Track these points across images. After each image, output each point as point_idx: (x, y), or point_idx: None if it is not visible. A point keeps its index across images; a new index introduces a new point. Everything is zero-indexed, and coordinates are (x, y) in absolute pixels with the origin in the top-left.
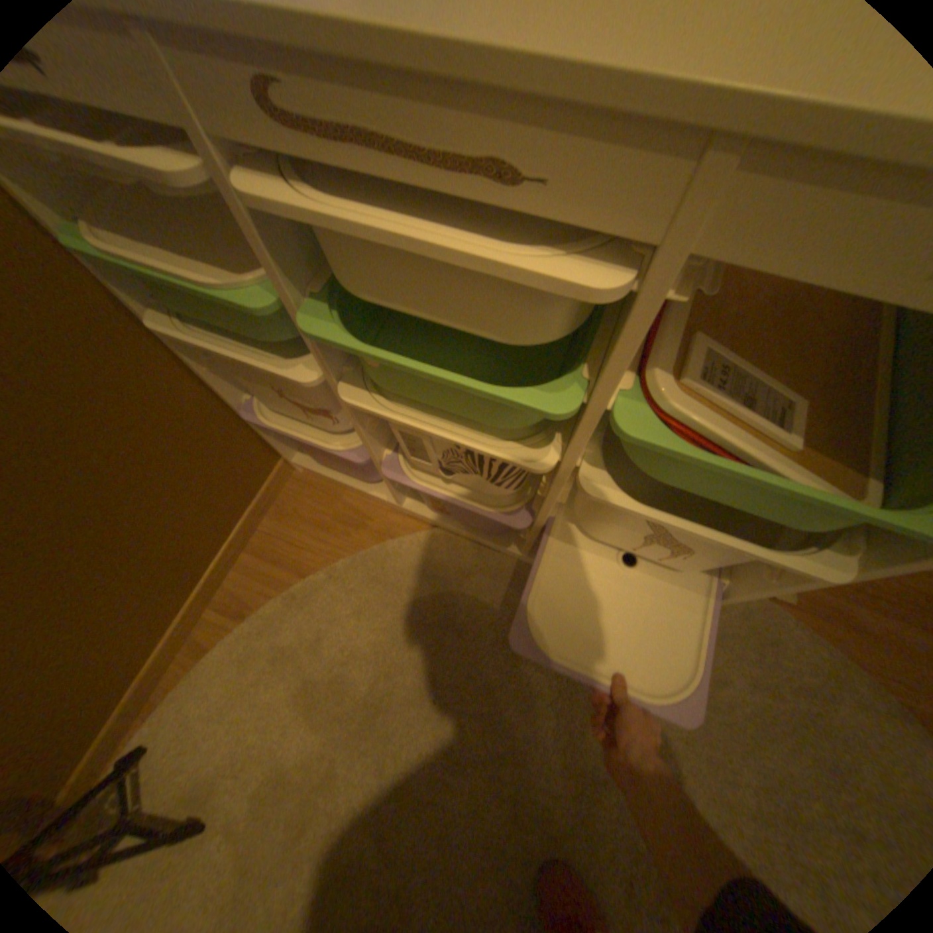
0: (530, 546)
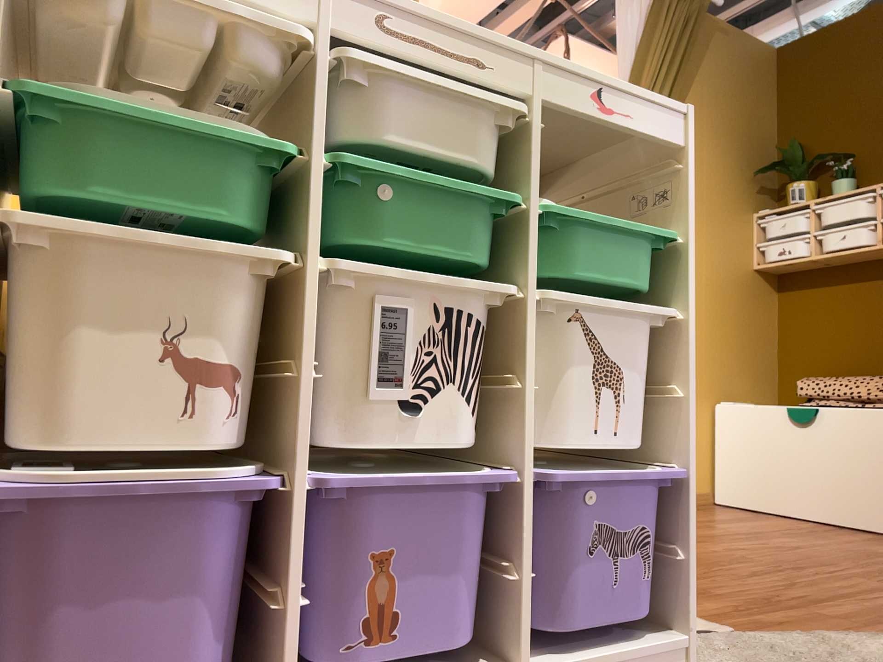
0: (517, 636)
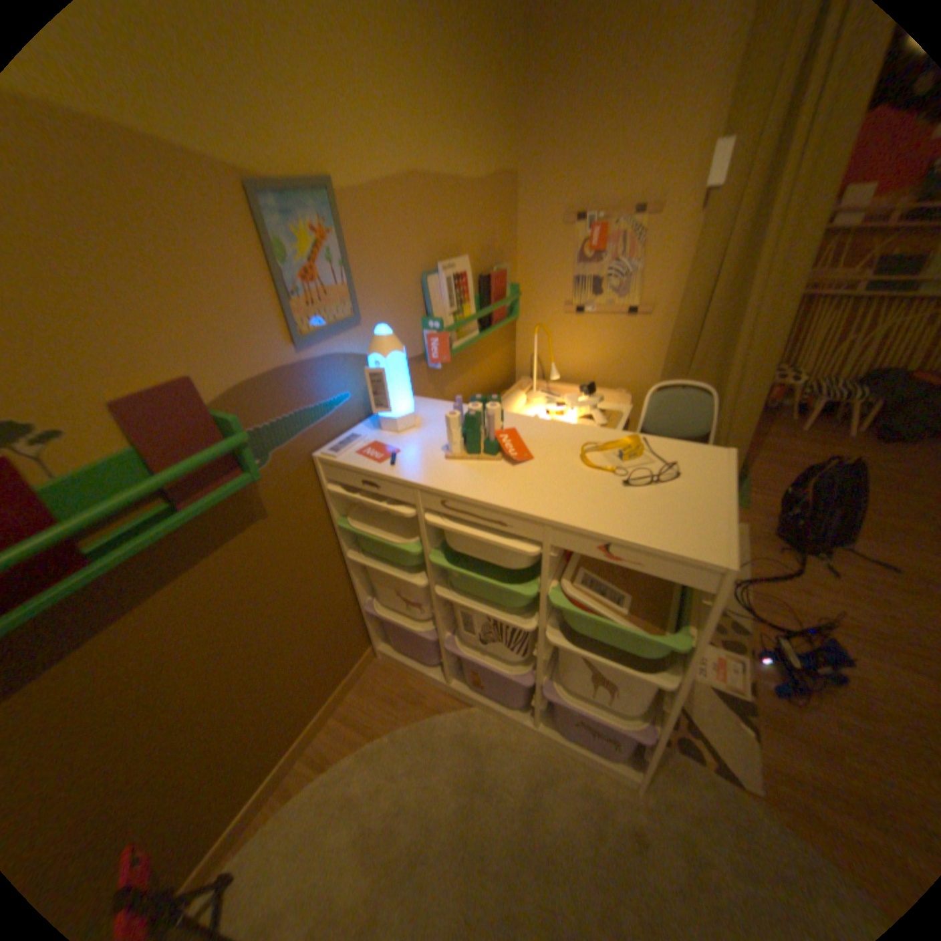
0: (540, 720)
